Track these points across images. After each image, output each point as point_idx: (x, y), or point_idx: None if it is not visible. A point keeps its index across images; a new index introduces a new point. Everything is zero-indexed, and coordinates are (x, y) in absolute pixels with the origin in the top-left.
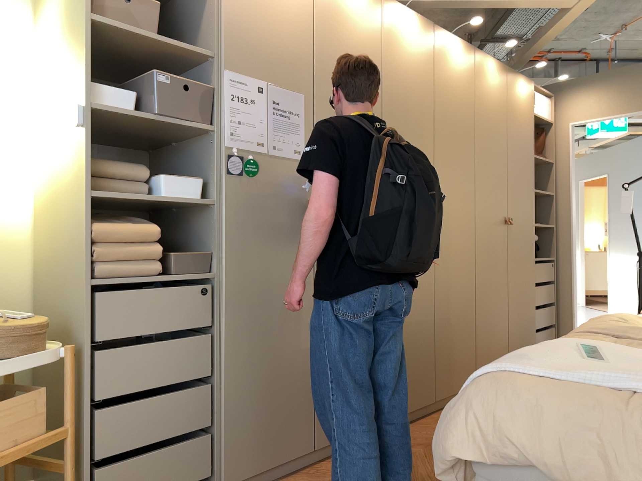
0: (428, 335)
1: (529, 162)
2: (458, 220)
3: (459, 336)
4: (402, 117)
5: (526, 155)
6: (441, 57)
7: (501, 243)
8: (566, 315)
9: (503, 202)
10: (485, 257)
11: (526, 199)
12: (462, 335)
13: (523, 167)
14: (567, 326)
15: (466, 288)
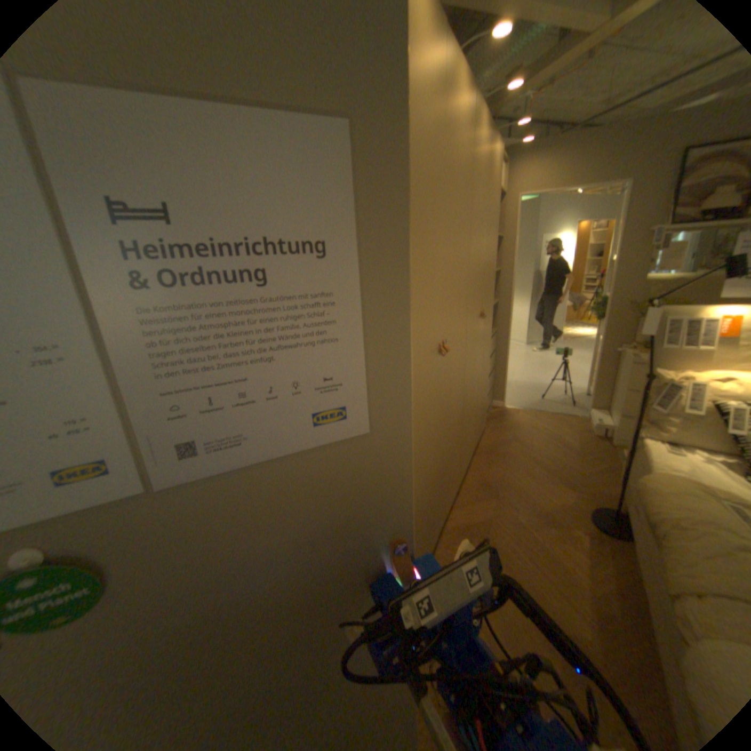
0: (434, 487)
1: (494, 244)
2: (455, 339)
3: (452, 459)
4: (413, 216)
5: (494, 237)
6: (449, 97)
7: (477, 342)
8: (499, 375)
9: (480, 297)
10: (468, 365)
11: (491, 285)
12: (454, 455)
13: (492, 251)
14: (499, 383)
15: (457, 408)
